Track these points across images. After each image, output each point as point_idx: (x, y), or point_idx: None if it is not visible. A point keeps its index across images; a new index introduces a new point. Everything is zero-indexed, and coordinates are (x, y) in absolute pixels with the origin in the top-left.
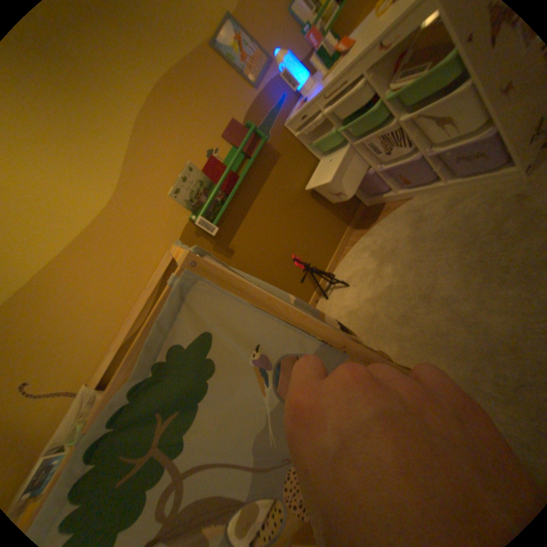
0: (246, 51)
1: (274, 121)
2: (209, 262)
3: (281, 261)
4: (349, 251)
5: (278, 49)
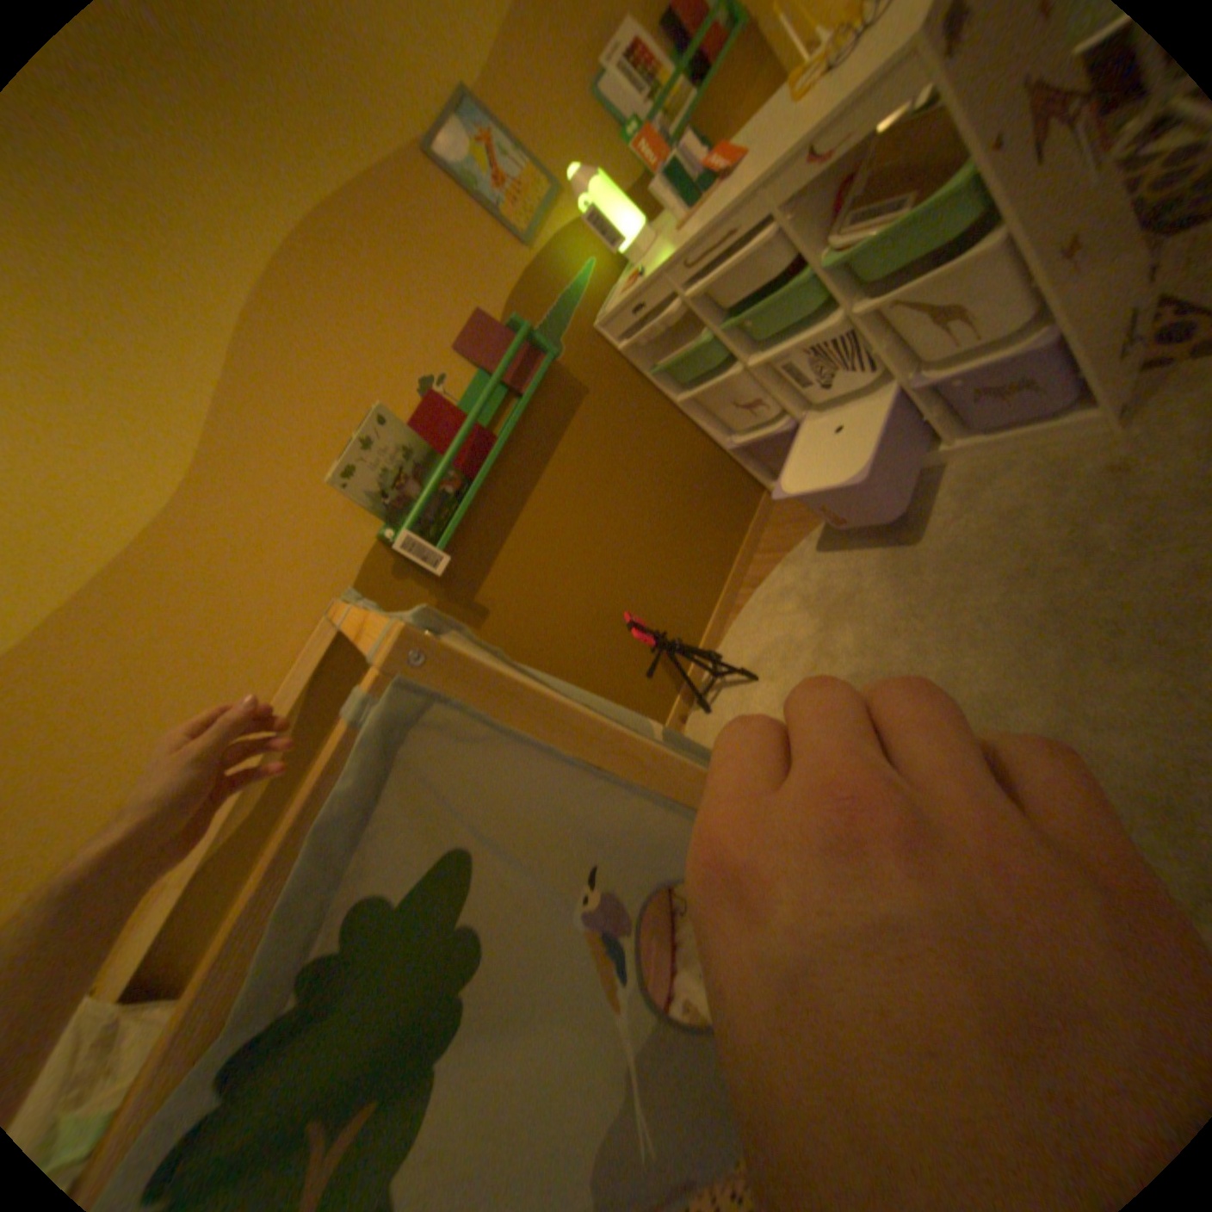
0: (505, 170)
1: (570, 318)
2: (459, 652)
3: (598, 629)
4: (748, 599)
5: (576, 167)
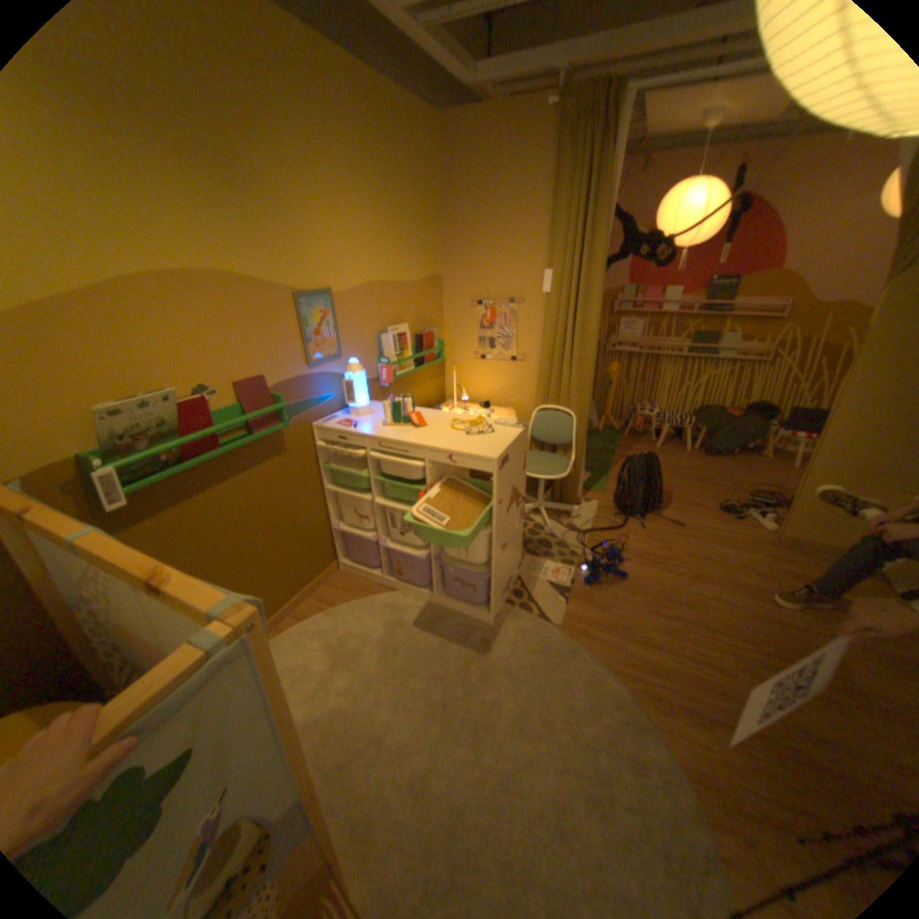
0: (323, 333)
1: (304, 412)
2: (256, 629)
3: None
4: (288, 627)
5: (356, 362)
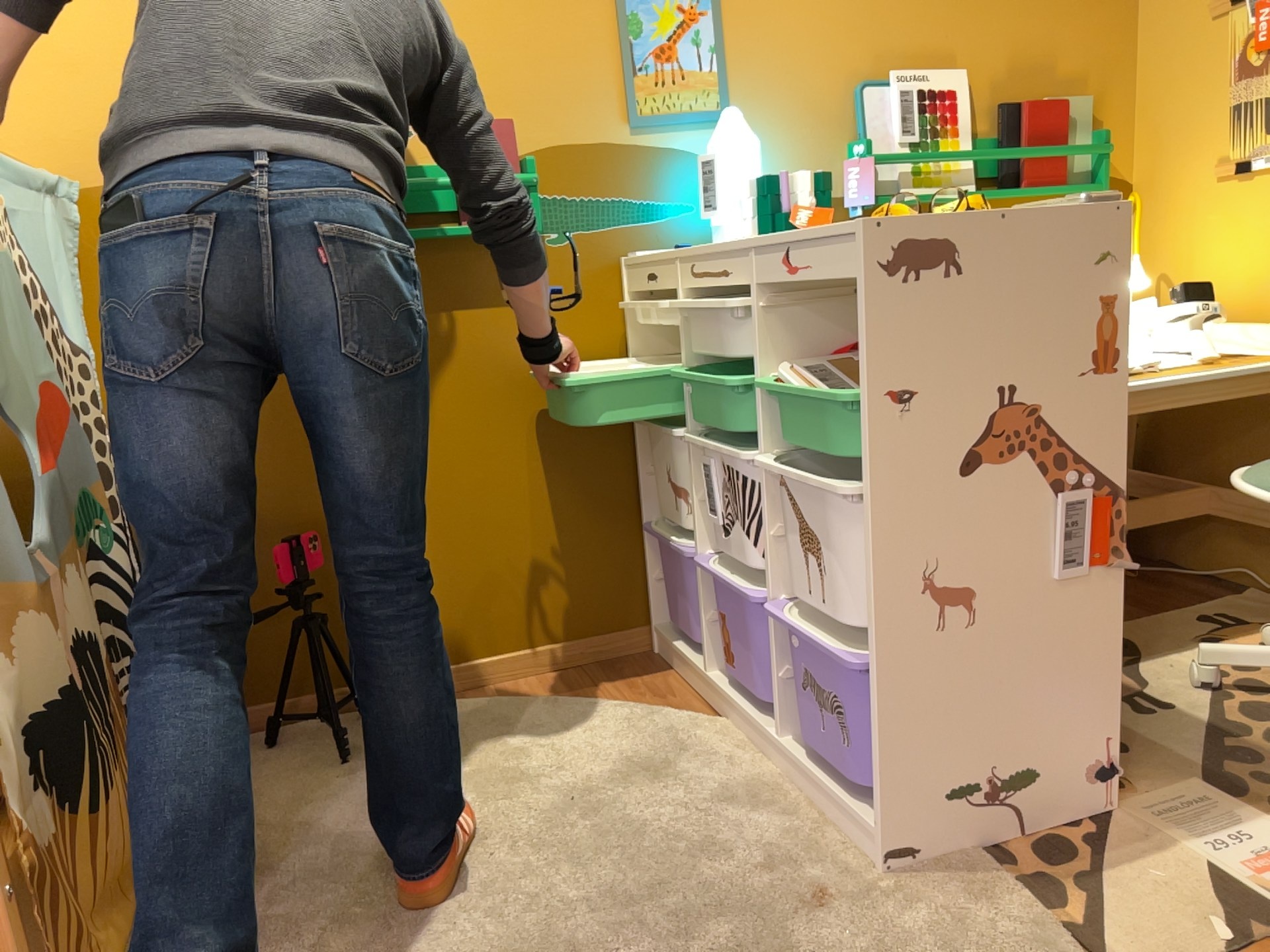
0: (681, 56)
1: (606, 226)
2: None
3: (274, 517)
4: (475, 696)
5: (736, 114)
